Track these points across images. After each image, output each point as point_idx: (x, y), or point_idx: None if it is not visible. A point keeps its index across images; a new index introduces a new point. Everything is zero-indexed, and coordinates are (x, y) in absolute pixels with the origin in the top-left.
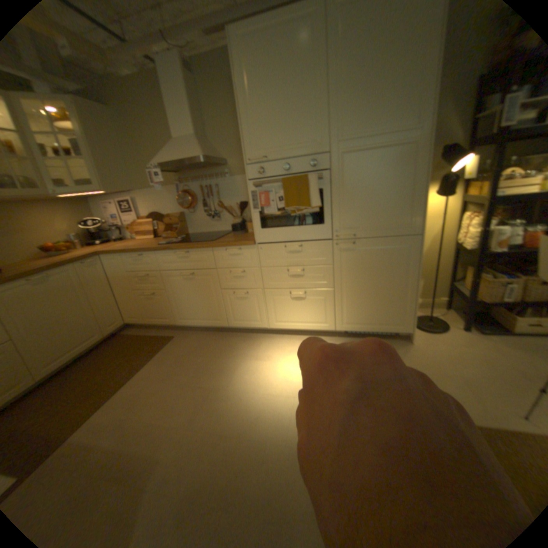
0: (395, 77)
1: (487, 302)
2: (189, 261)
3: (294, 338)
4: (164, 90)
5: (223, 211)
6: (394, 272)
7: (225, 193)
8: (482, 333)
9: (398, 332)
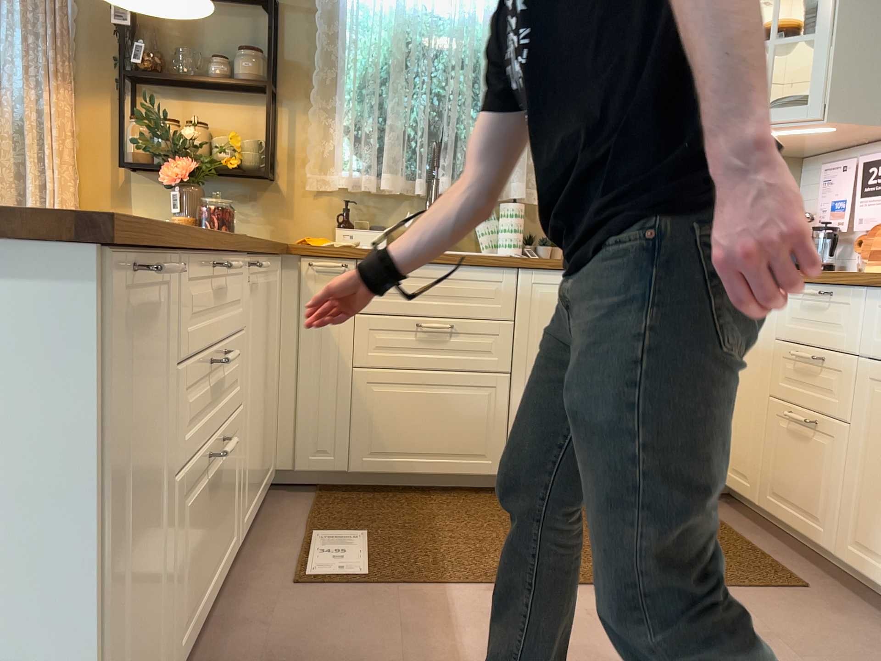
0: None
1: None
2: None
3: None
4: None
5: None
6: None
7: None
8: None
9: None
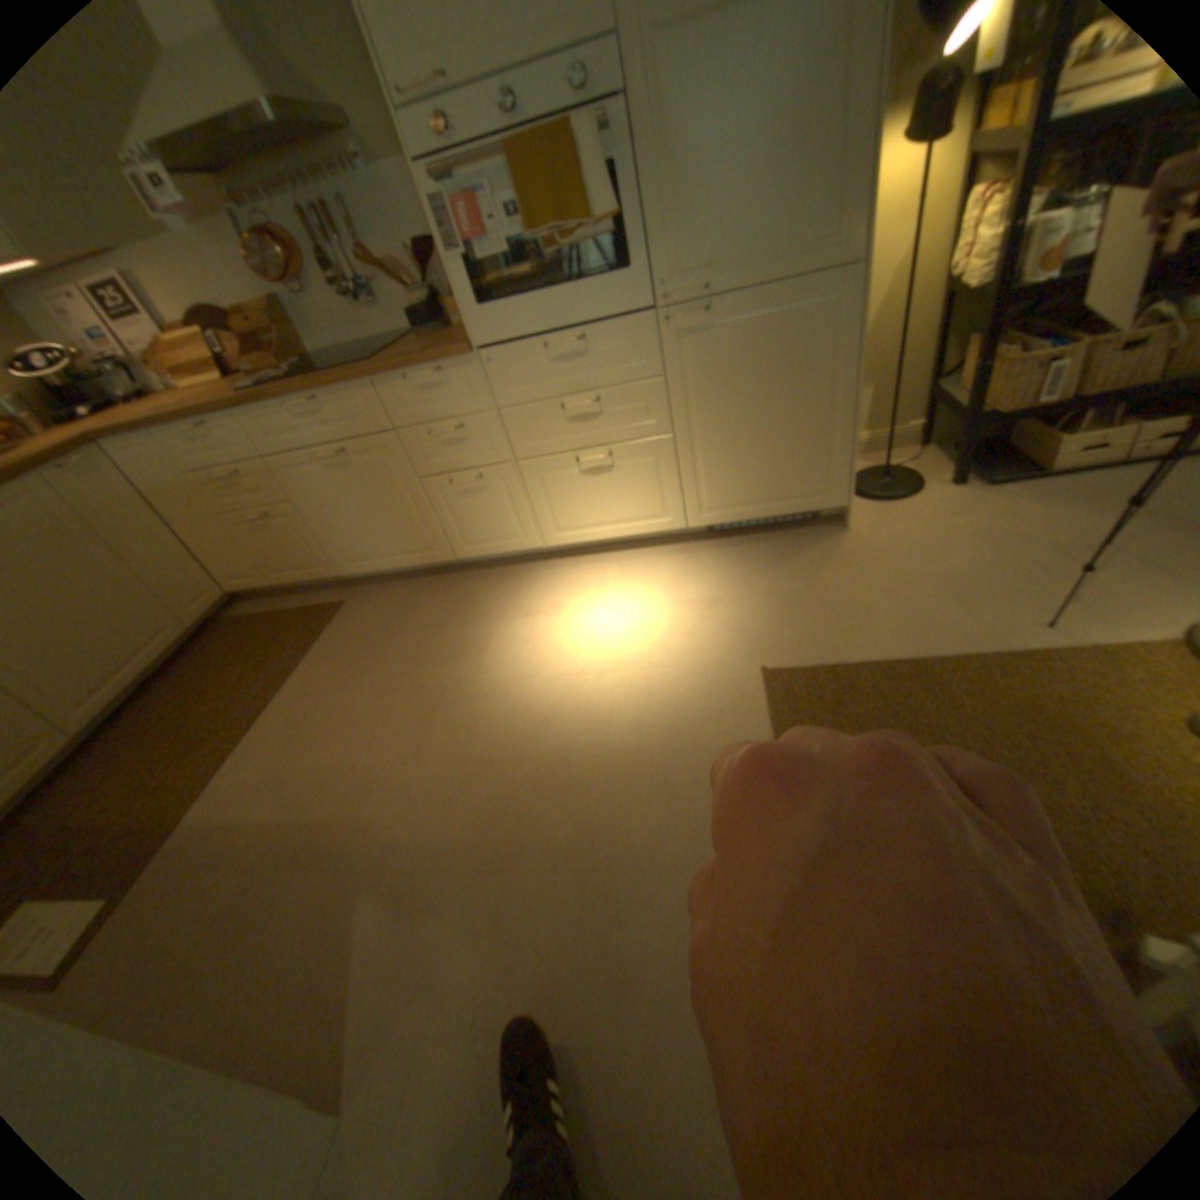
0: None
1: (1004, 410)
2: (324, 424)
3: (602, 561)
4: None
5: (375, 278)
6: (803, 369)
7: (367, 221)
8: (989, 482)
9: (817, 509)
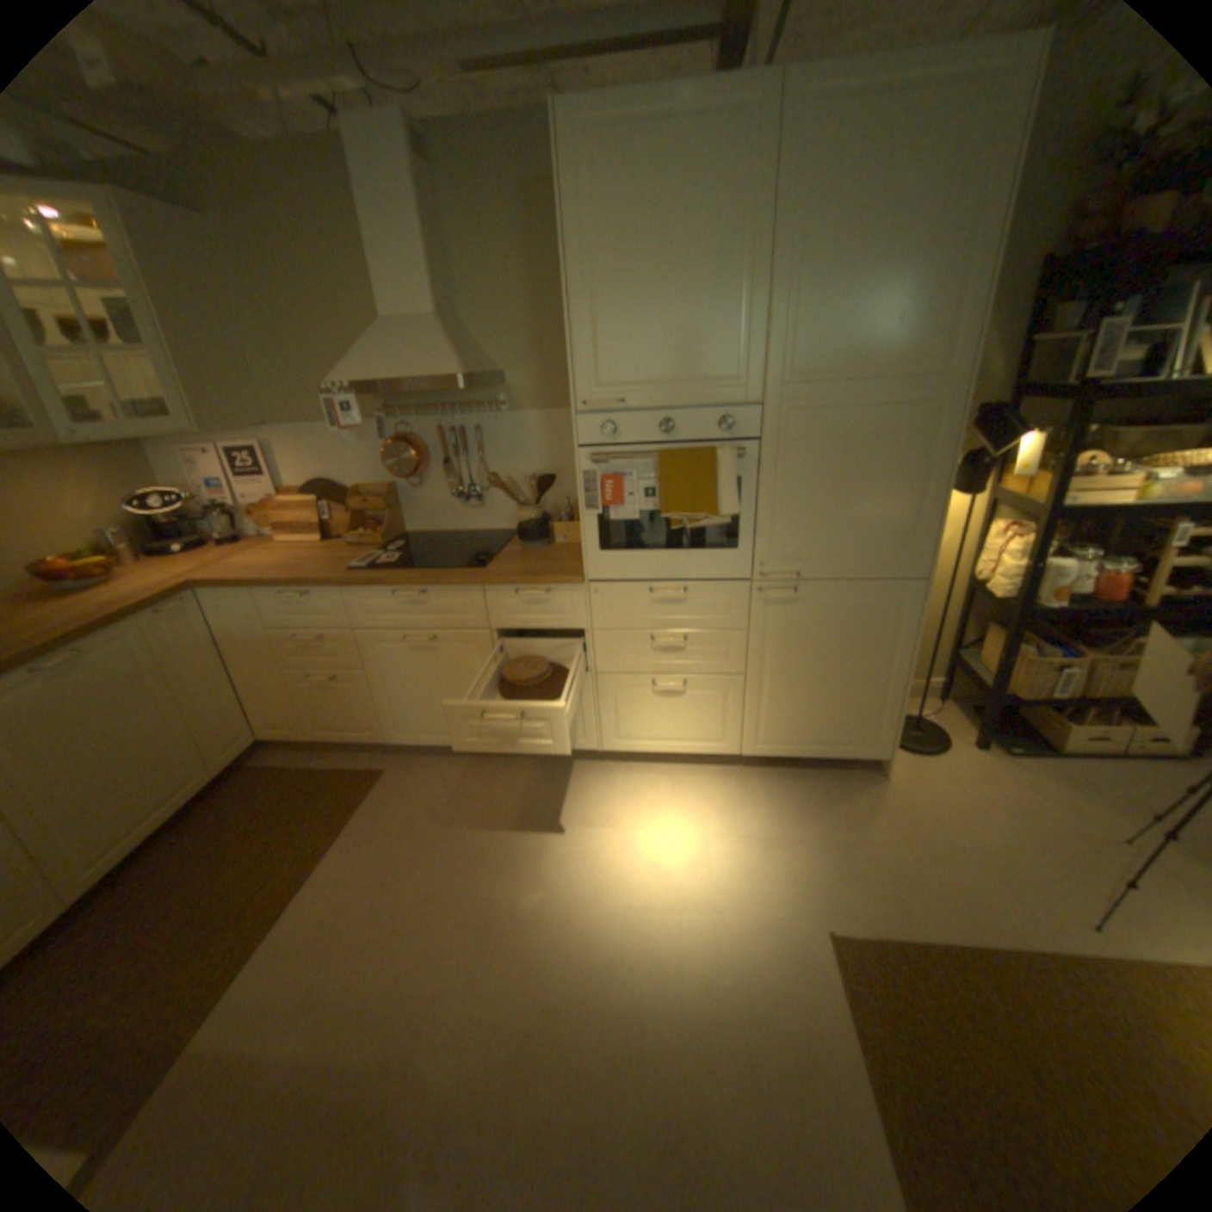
0: (908, 270)
1: (1020, 698)
2: (423, 613)
3: (651, 771)
4: (356, 203)
5: (487, 489)
6: (864, 647)
7: (495, 448)
8: (1005, 753)
9: (860, 759)
